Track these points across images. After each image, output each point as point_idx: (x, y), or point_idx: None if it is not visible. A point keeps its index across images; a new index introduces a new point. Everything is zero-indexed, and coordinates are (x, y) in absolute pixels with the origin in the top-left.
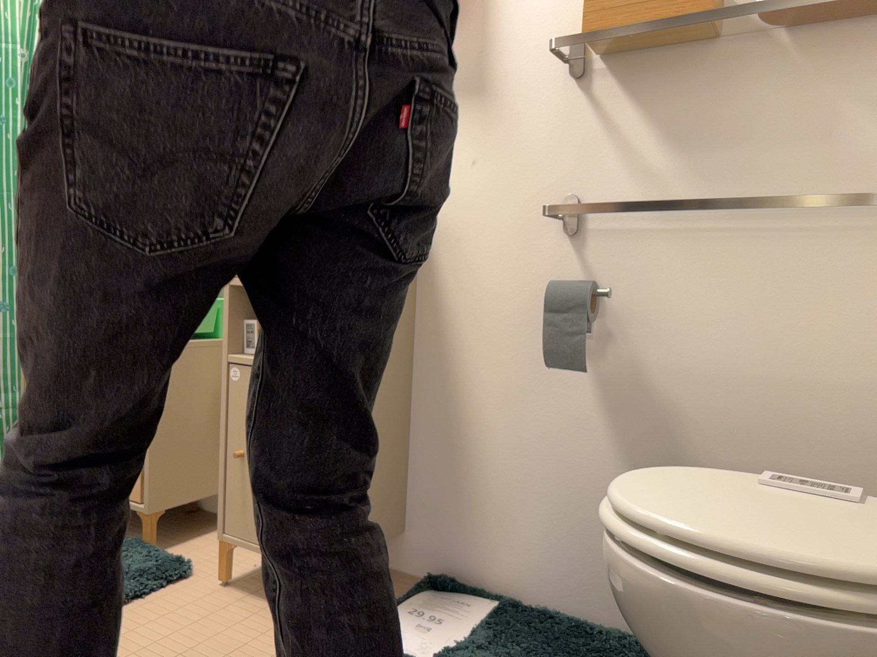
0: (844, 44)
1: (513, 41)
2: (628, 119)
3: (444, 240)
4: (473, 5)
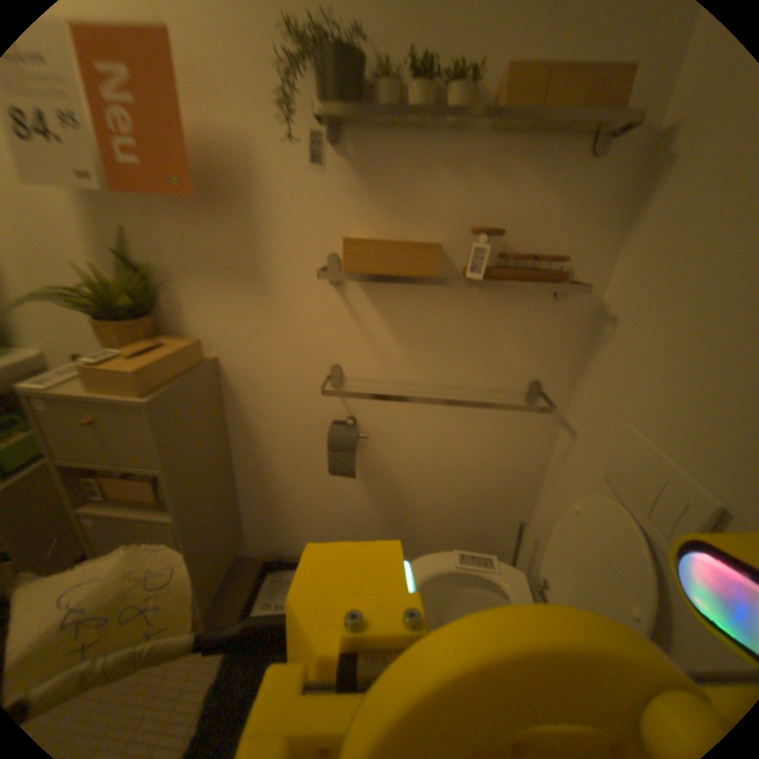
0: (515, 293)
1: (280, 238)
2: (376, 318)
3: (241, 383)
4: (237, 194)
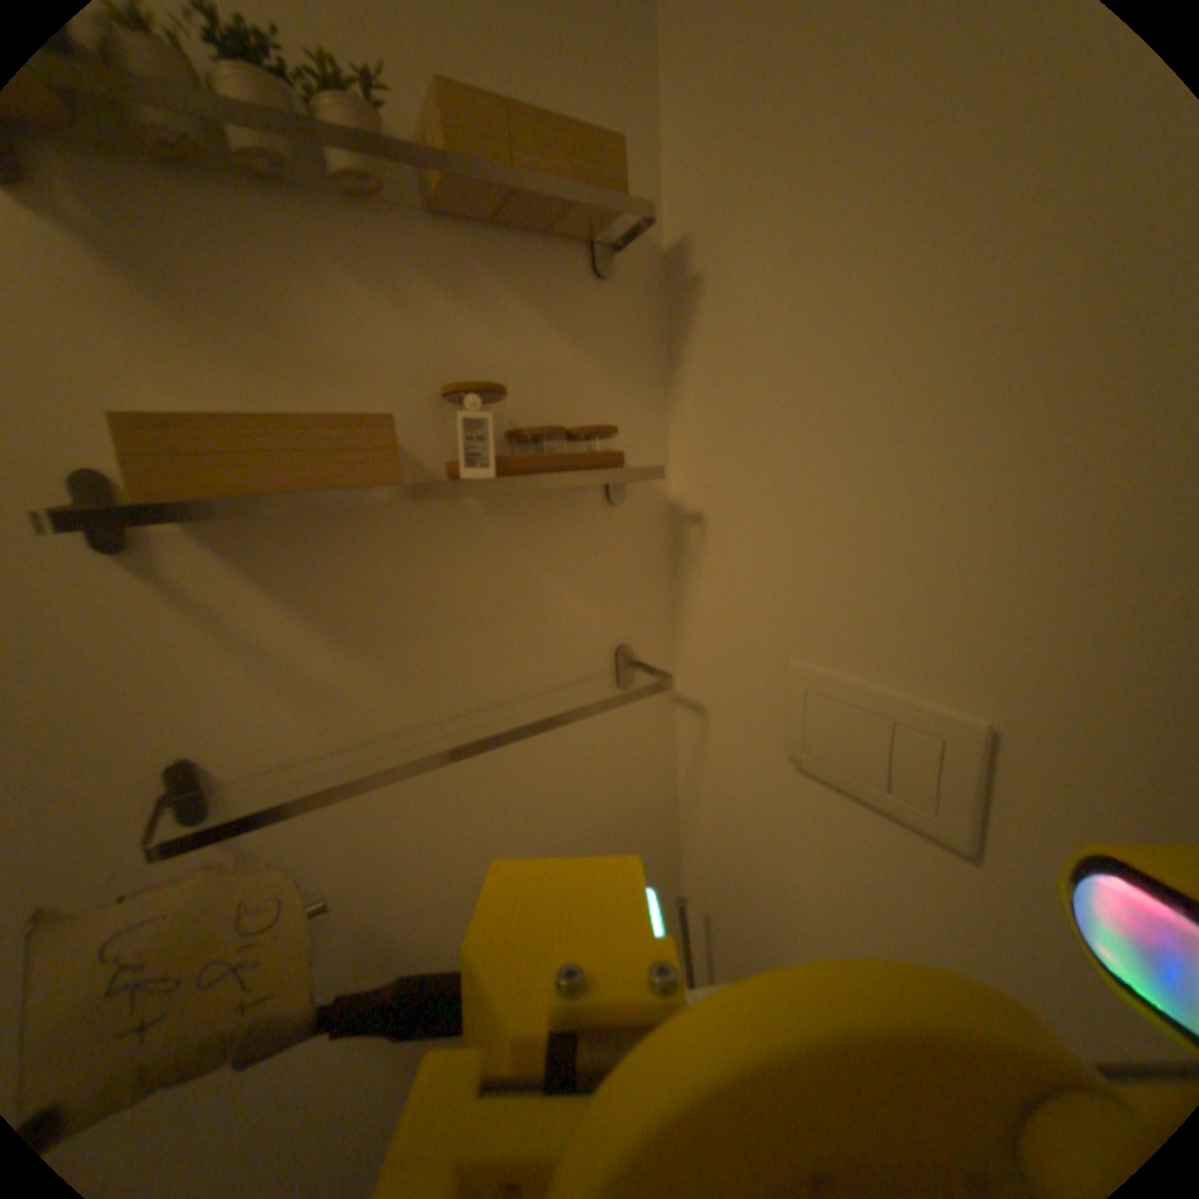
0: (549, 503)
1: None
2: (275, 612)
3: None
4: None
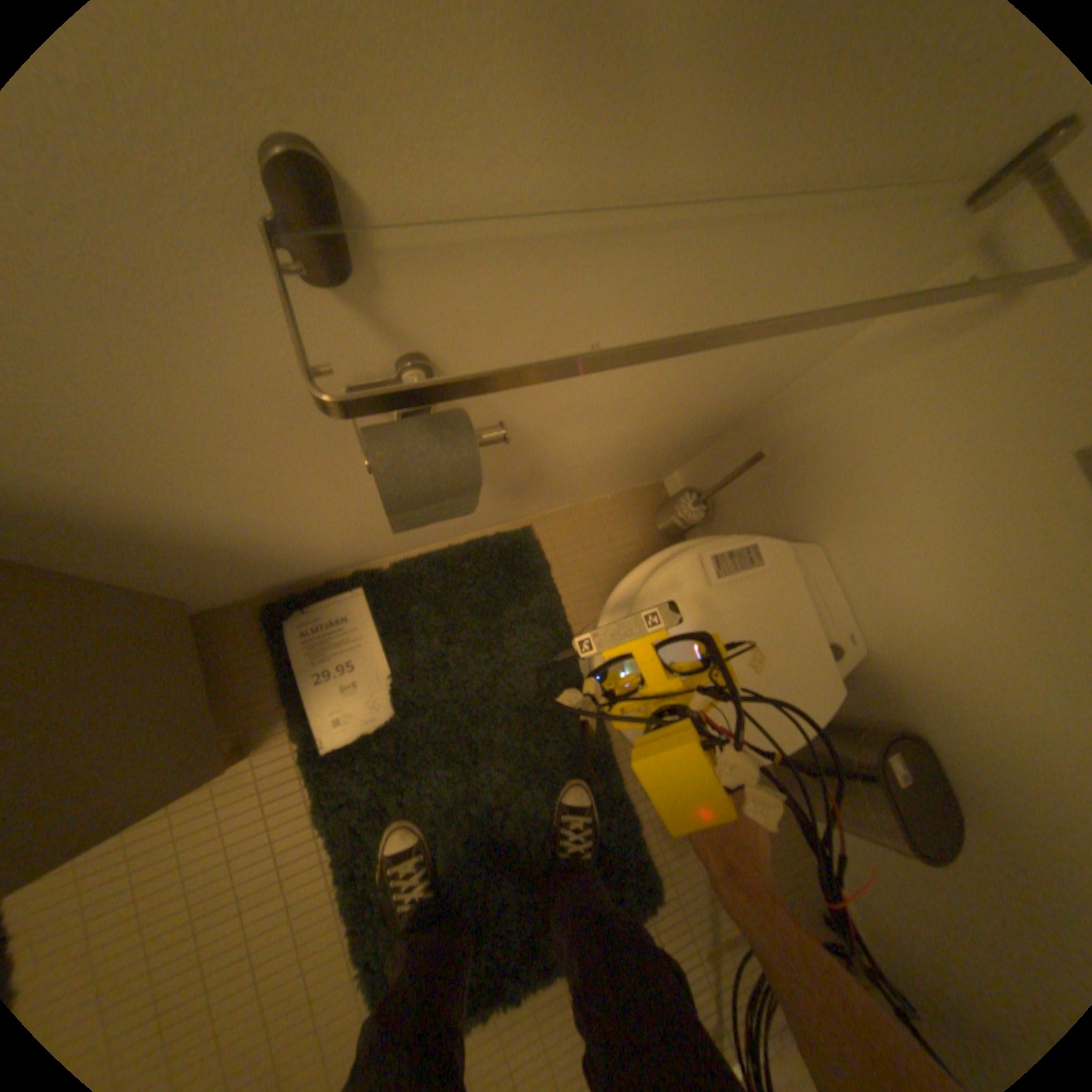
0: None
1: None
2: None
3: None
4: None
